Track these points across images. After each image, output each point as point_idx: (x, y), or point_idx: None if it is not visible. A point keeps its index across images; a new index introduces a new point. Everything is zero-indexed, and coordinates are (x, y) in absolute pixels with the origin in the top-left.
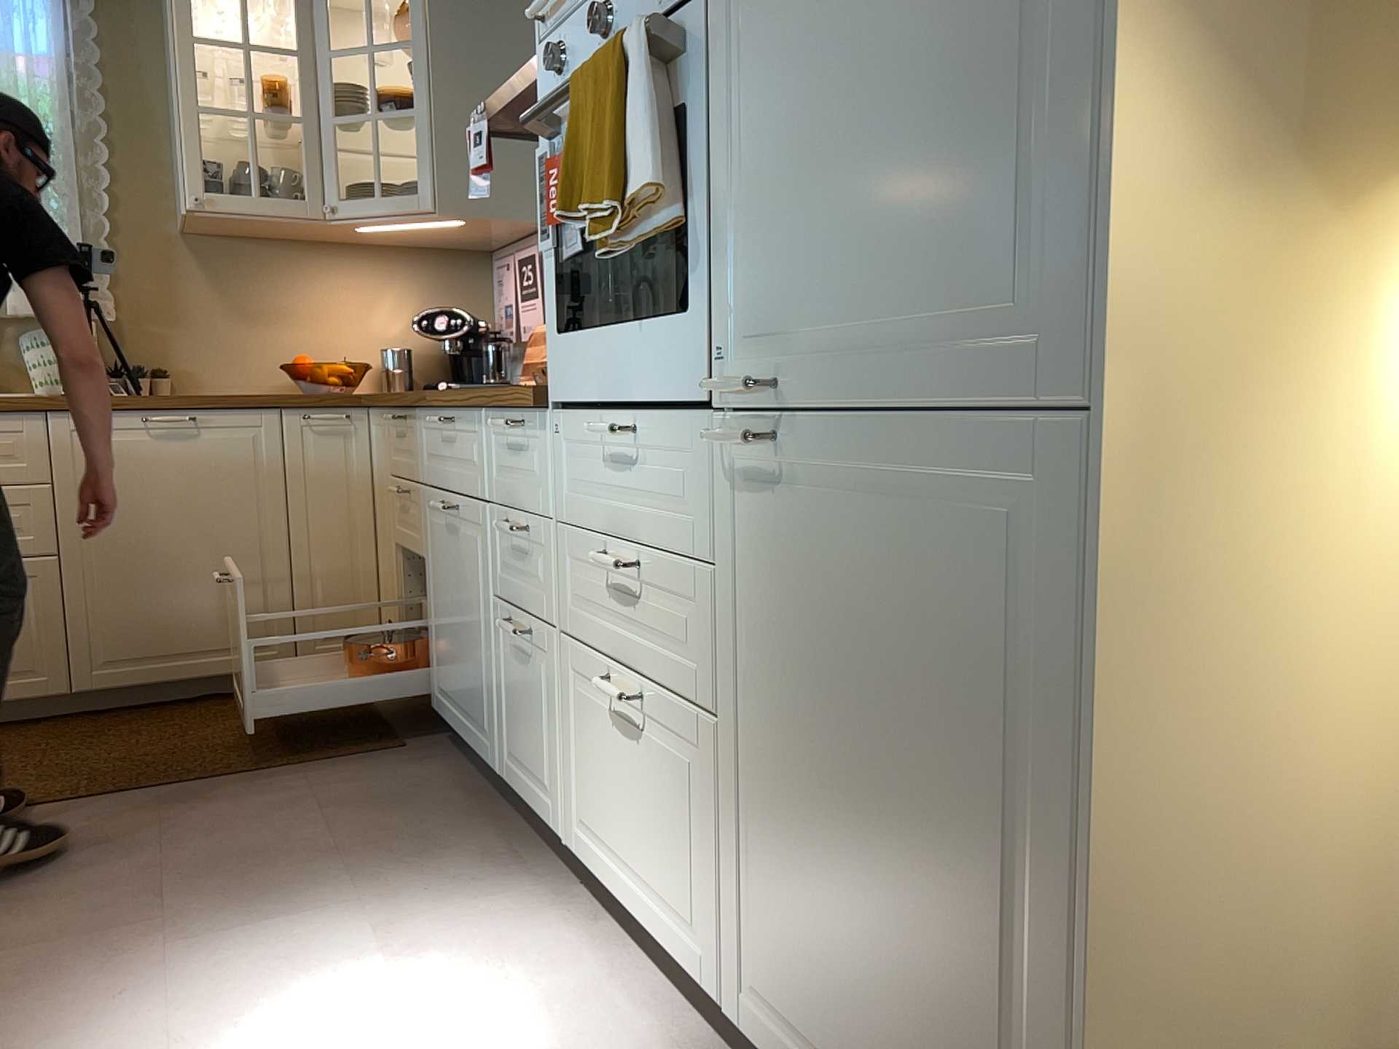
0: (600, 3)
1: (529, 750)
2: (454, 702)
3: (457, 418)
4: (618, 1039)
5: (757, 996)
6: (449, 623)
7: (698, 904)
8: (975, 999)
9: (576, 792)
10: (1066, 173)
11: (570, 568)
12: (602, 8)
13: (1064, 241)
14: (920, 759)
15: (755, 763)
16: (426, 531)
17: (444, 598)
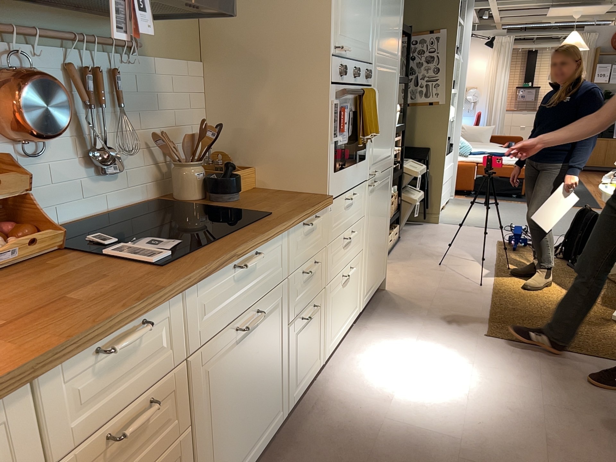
0: (352, 65)
1: (308, 361)
2: (240, 461)
3: (260, 249)
4: (364, 343)
5: (365, 295)
6: (238, 410)
7: (357, 297)
8: (383, 245)
9: (328, 334)
10: (392, 139)
11: (330, 257)
12: (361, 72)
13: (392, 146)
14: (382, 220)
15: (367, 248)
16: (196, 393)
17: (229, 407)
